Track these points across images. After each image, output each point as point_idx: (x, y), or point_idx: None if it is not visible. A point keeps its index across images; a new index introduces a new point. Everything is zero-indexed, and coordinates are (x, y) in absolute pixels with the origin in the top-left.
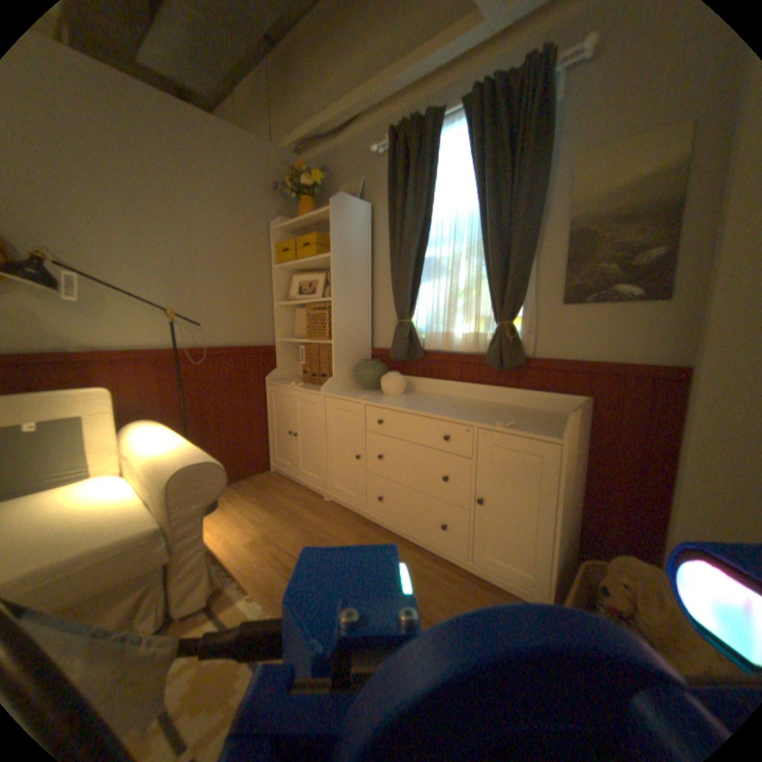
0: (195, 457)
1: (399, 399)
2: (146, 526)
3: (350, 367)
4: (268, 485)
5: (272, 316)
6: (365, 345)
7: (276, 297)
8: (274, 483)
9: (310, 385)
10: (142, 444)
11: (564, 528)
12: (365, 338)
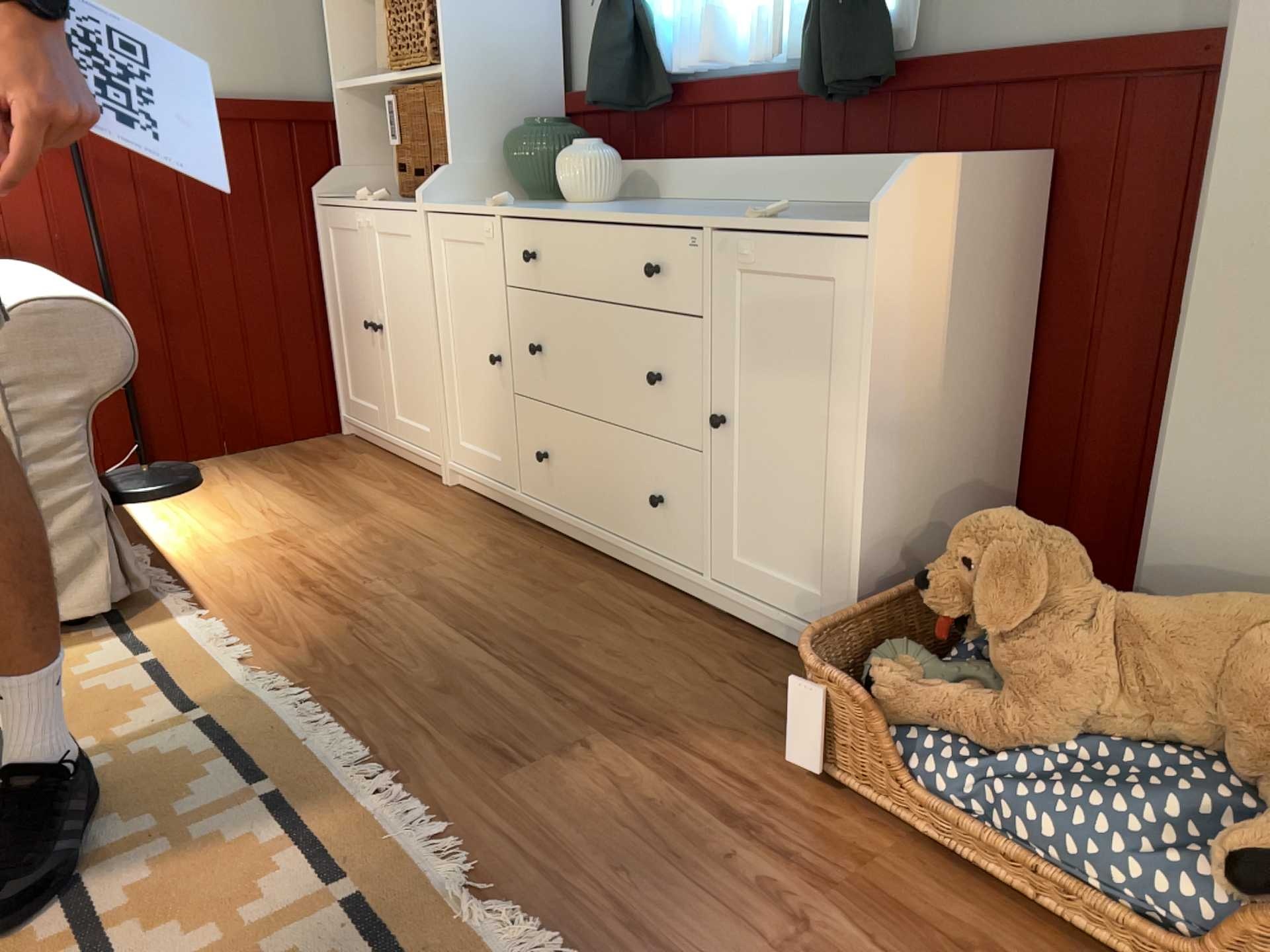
0: (61, 292)
1: (588, 207)
2: None
3: (498, 145)
4: (325, 457)
5: (323, 27)
6: (543, 86)
7: None
8: (340, 453)
9: (410, 202)
10: None
11: (885, 464)
12: (542, 66)
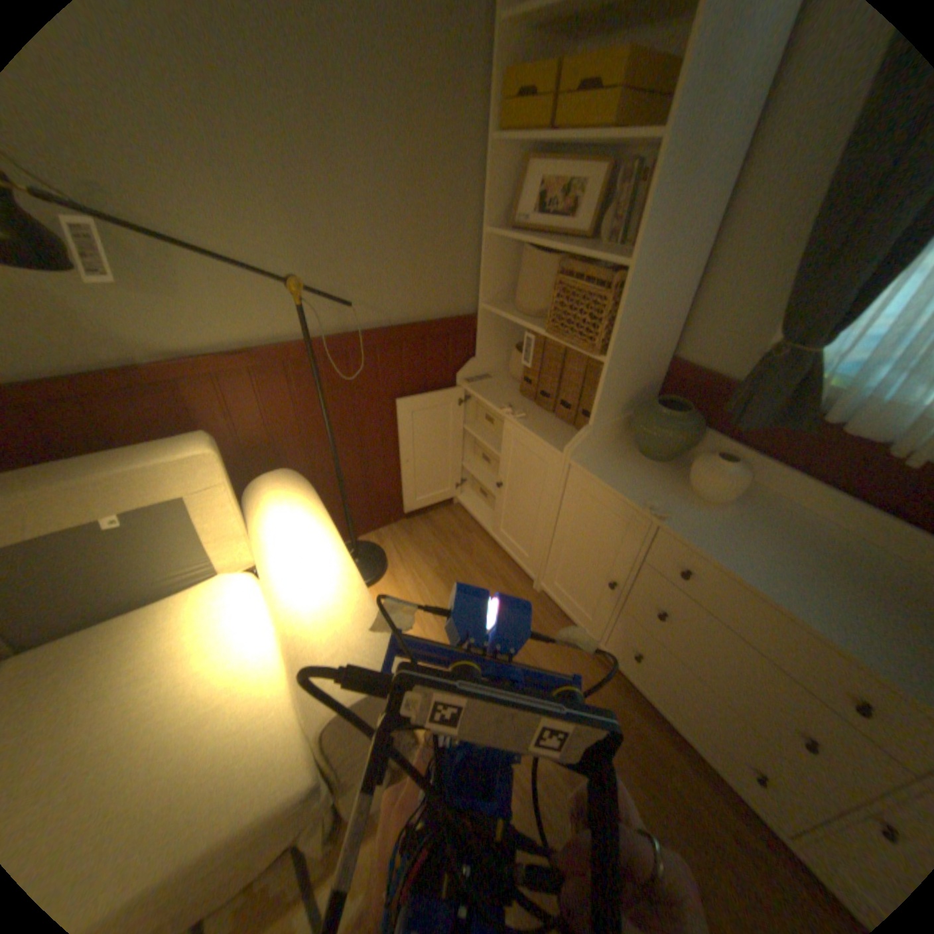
0: (362, 664)
1: (735, 527)
2: (295, 780)
3: (624, 403)
4: (451, 534)
5: (479, 255)
6: (665, 355)
7: (491, 212)
8: (459, 530)
9: (536, 410)
10: (278, 565)
11: None
12: (670, 340)
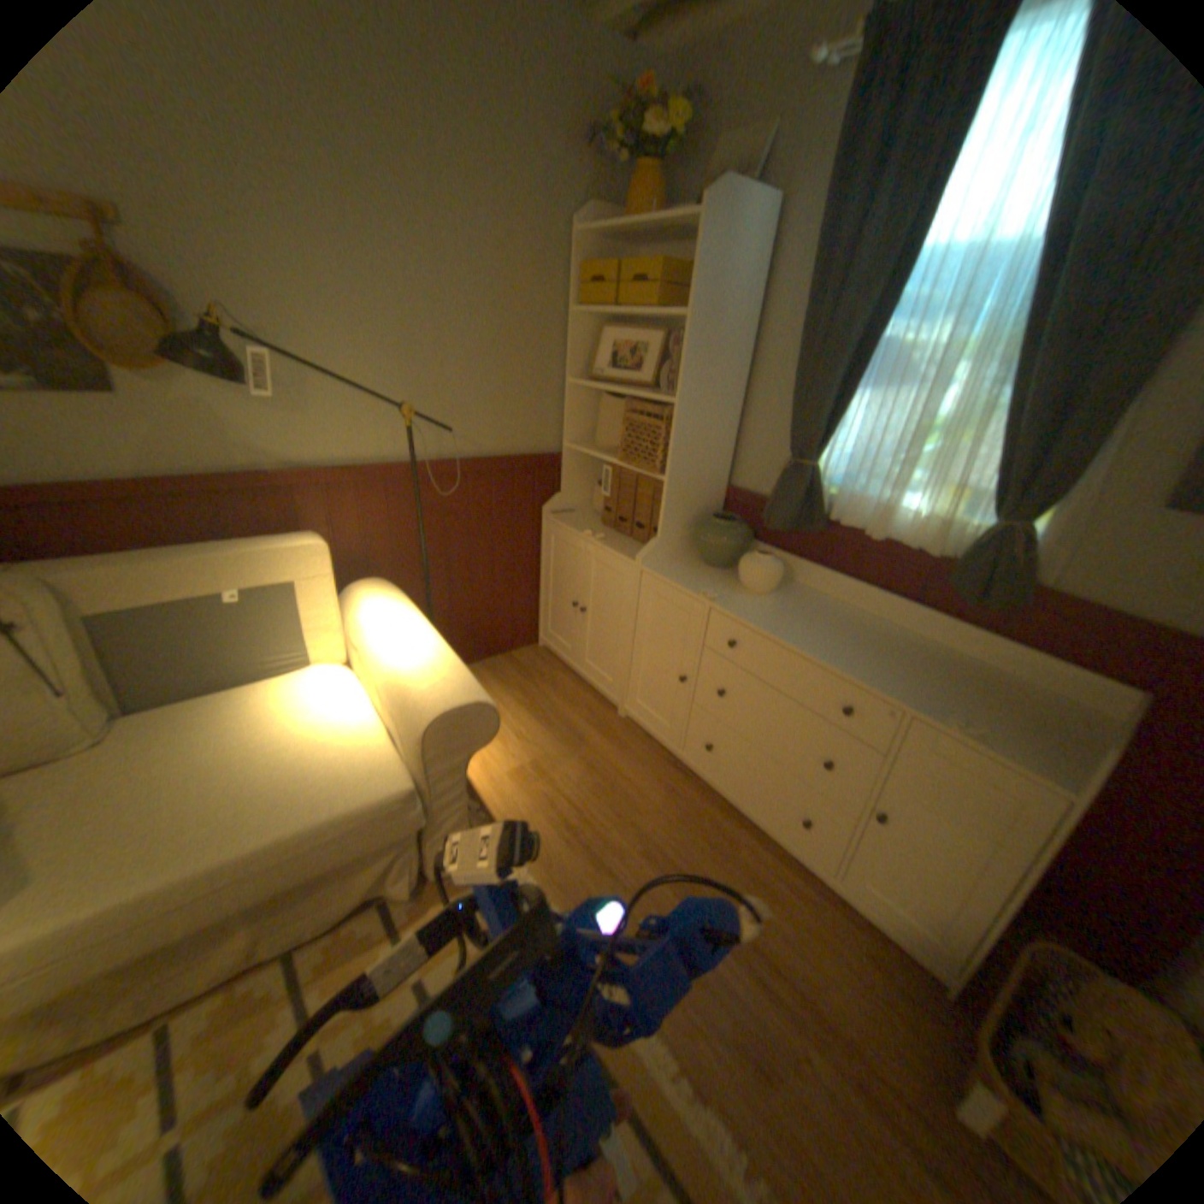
0: (457, 689)
1: (769, 606)
2: (398, 783)
3: (687, 521)
4: (536, 671)
5: (562, 402)
6: (718, 481)
7: (571, 367)
8: (544, 668)
9: (614, 535)
10: (379, 637)
11: (1021, 904)
12: (721, 469)
